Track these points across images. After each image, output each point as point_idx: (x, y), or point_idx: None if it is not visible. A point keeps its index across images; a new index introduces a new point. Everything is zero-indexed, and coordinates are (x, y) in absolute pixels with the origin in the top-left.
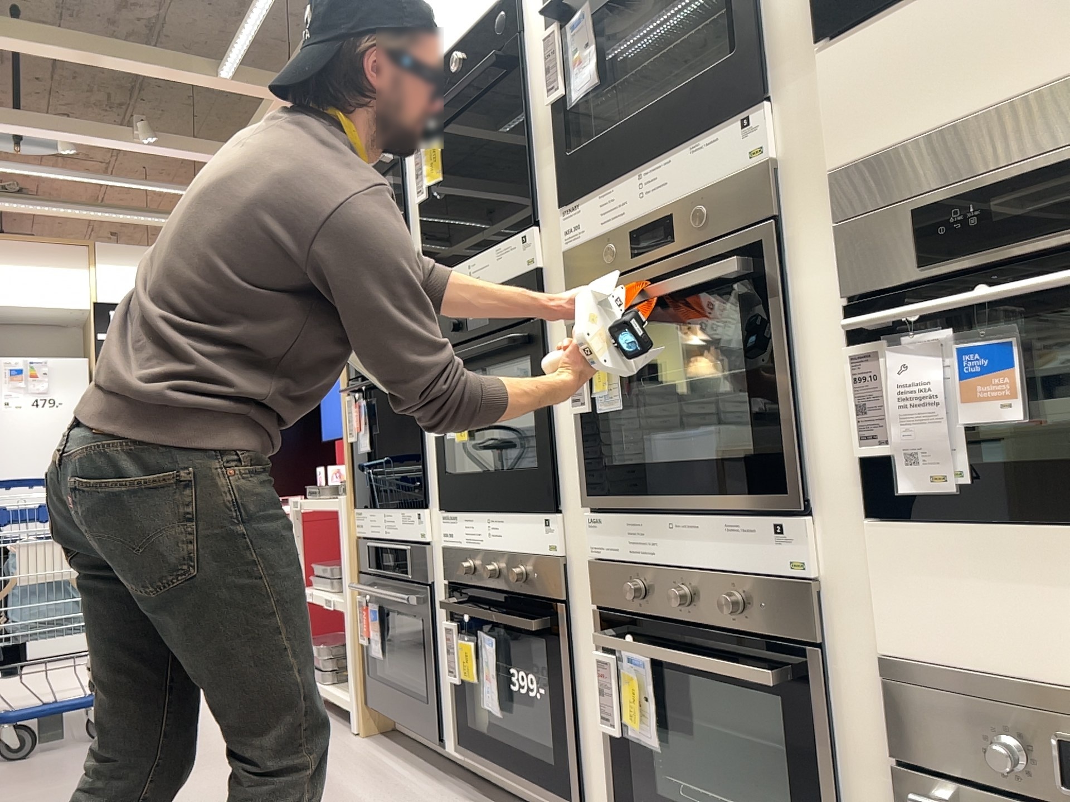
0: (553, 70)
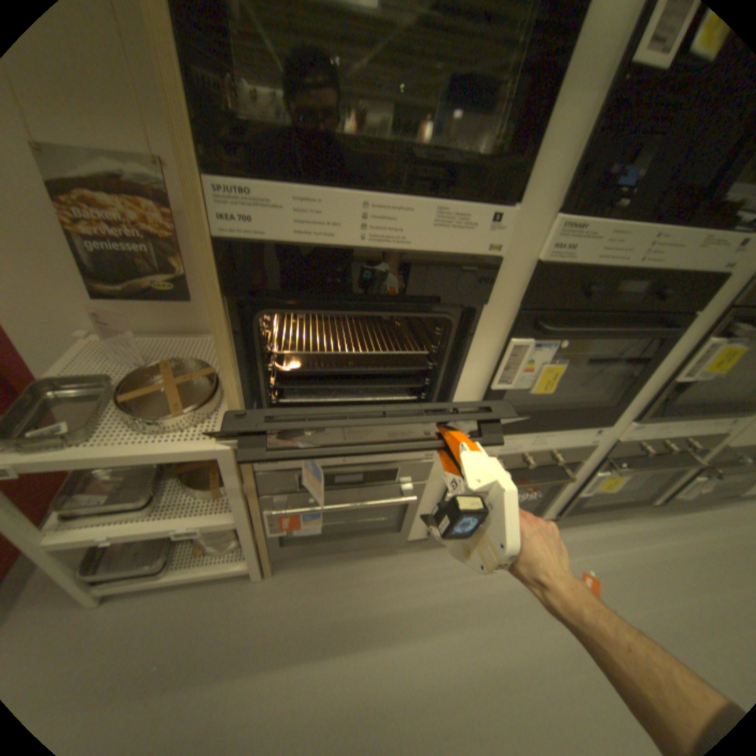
0: None
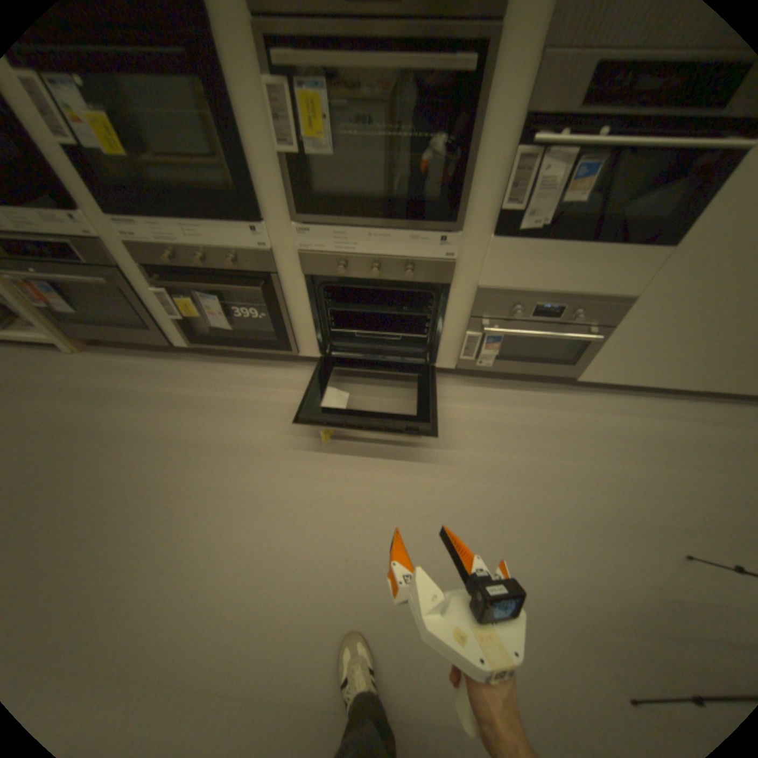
0: None
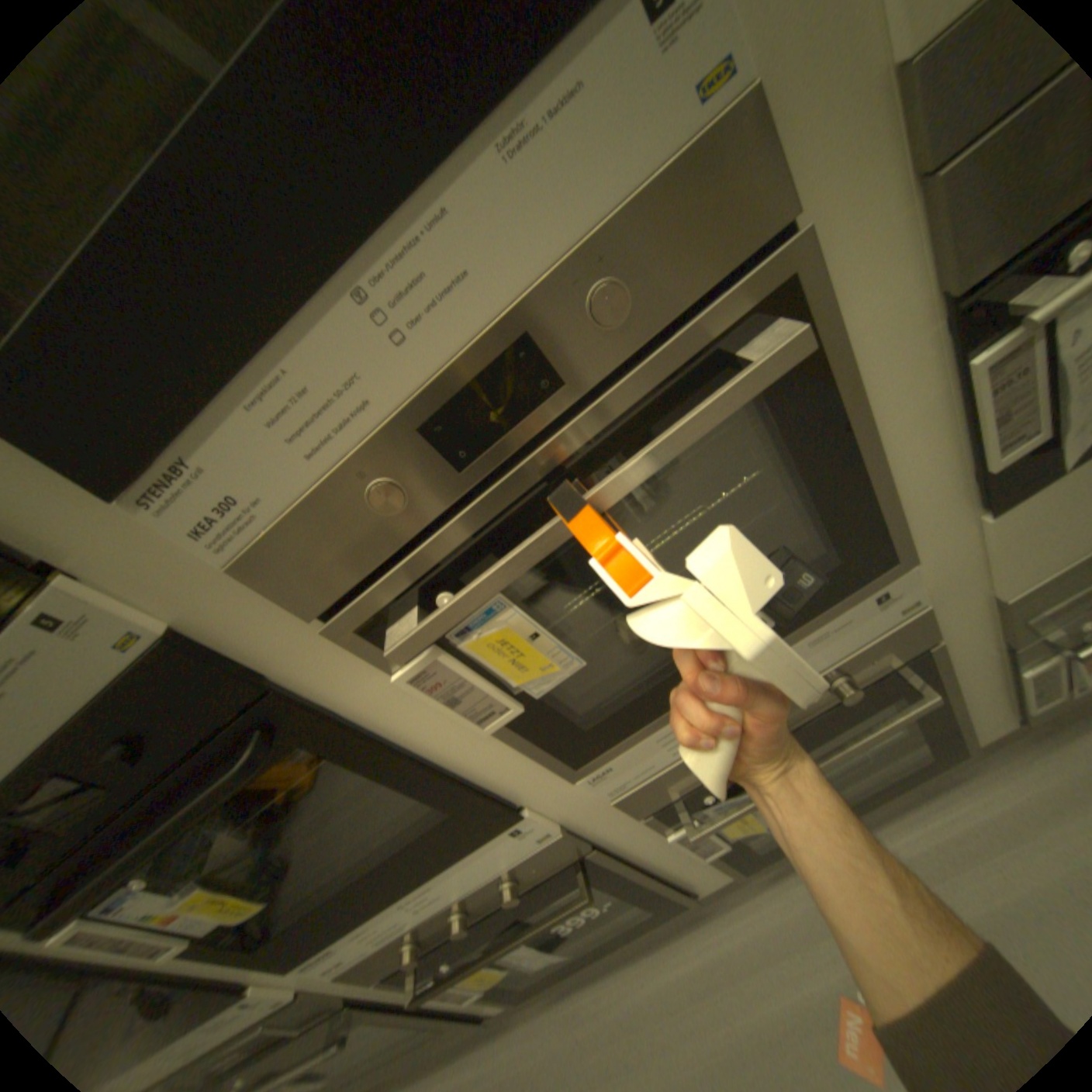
0: None
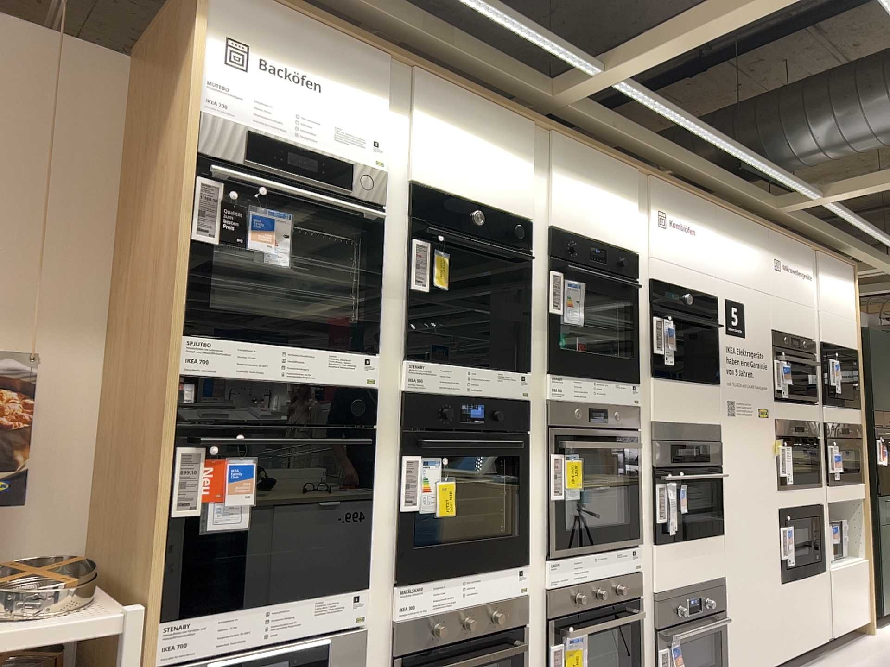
0: (555, 299)
